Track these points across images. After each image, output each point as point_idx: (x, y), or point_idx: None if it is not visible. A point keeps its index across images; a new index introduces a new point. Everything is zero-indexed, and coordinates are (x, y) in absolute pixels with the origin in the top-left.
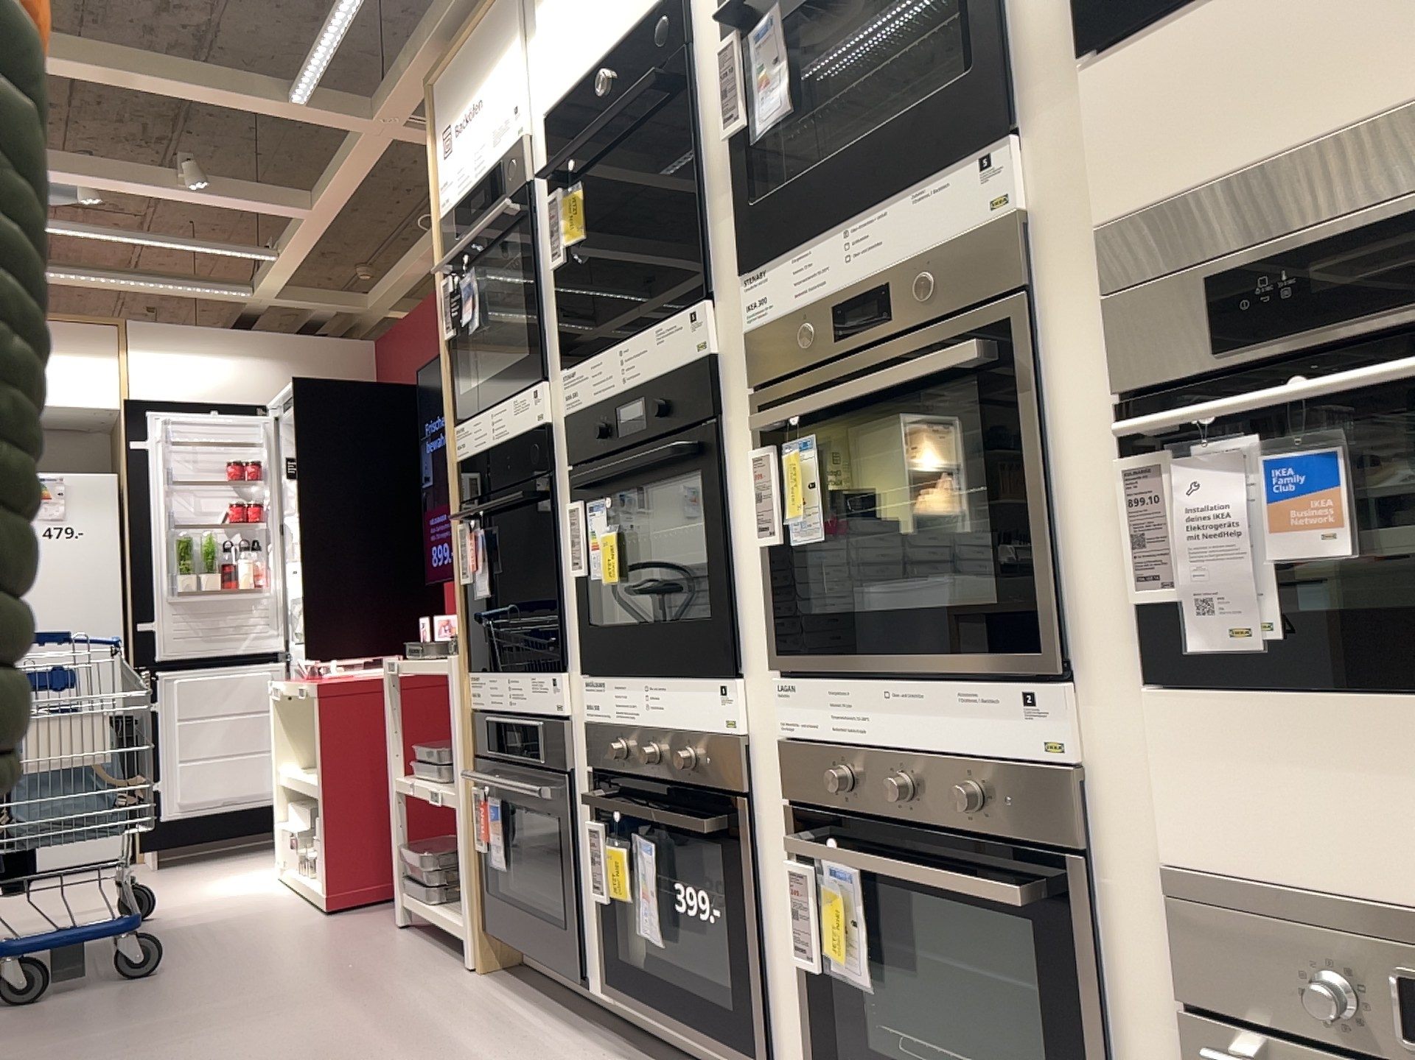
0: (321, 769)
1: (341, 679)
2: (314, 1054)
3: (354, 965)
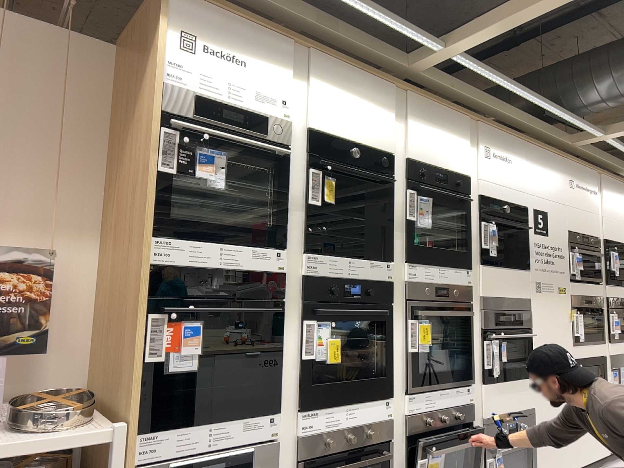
0: None
1: None
2: None
3: None
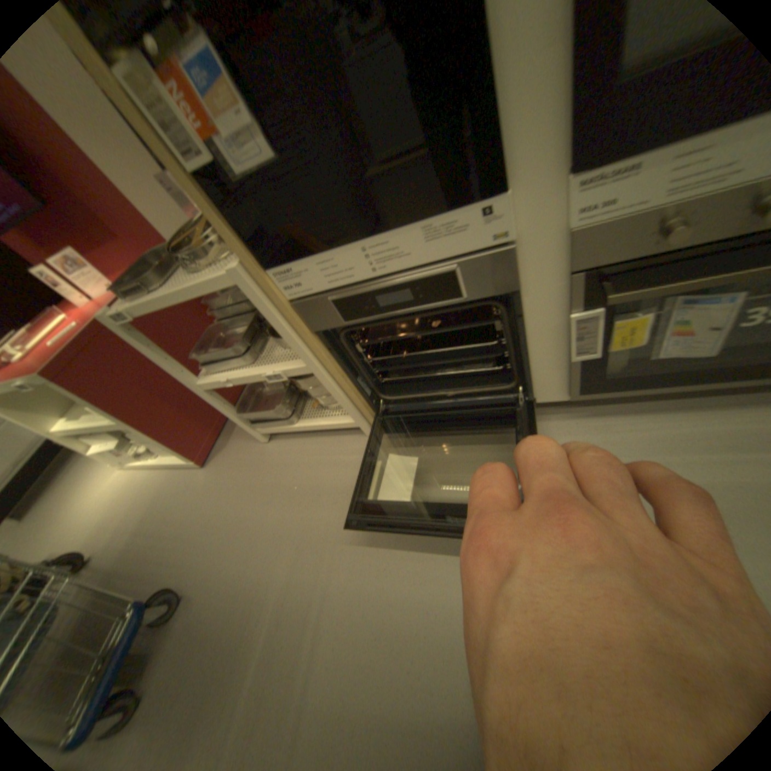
0: (100, 414)
1: (52, 357)
2: (426, 569)
3: (298, 486)
